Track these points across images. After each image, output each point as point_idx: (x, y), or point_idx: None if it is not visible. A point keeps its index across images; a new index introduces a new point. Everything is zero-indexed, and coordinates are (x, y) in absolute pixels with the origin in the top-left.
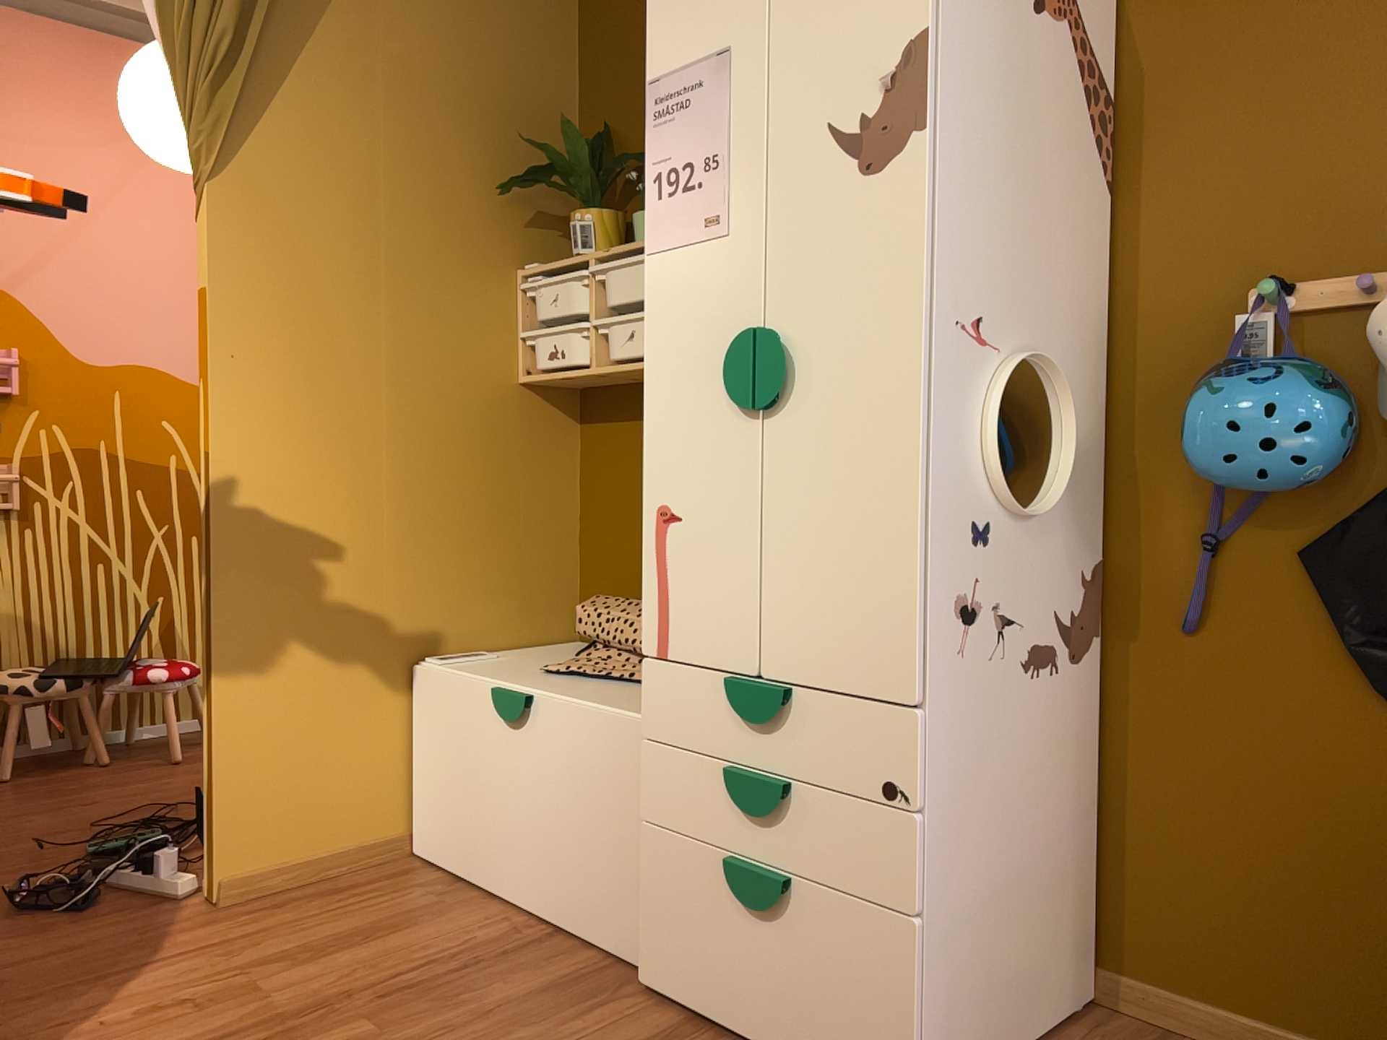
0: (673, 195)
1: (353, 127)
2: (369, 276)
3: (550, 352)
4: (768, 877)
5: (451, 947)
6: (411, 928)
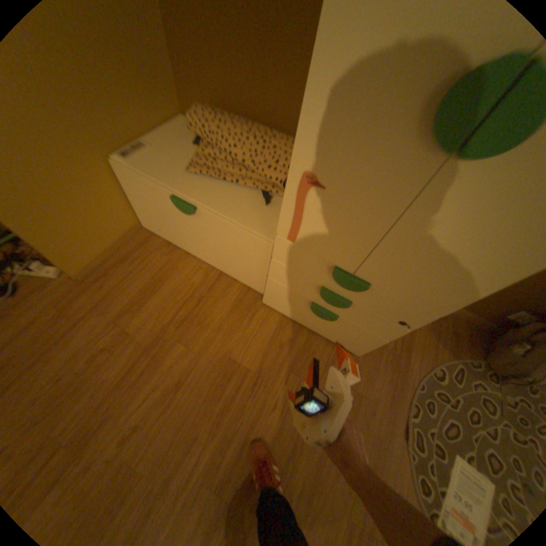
0: None
1: None
2: None
3: None
4: (330, 316)
5: (188, 290)
6: (167, 280)
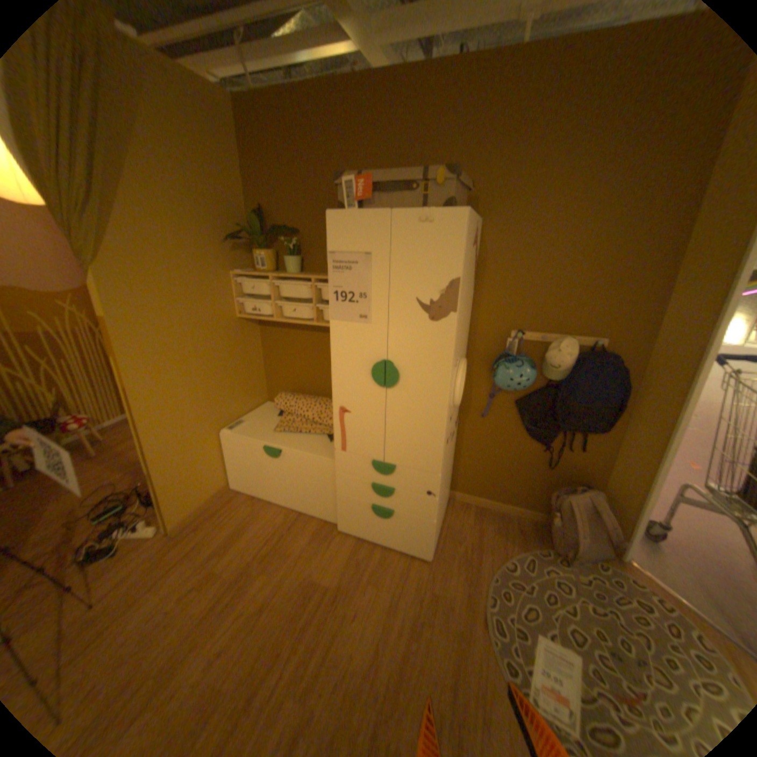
0: (343, 302)
1: (150, 221)
2: (173, 292)
3: (251, 309)
4: (387, 512)
5: (270, 532)
6: (250, 526)
